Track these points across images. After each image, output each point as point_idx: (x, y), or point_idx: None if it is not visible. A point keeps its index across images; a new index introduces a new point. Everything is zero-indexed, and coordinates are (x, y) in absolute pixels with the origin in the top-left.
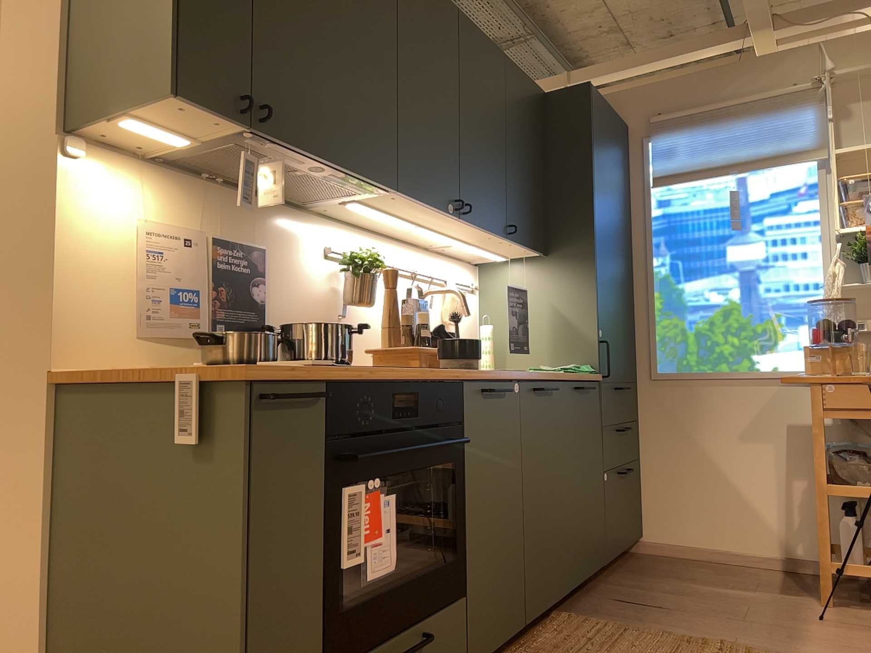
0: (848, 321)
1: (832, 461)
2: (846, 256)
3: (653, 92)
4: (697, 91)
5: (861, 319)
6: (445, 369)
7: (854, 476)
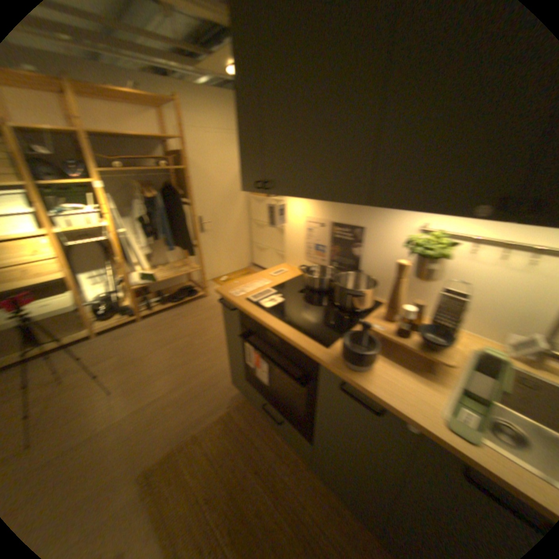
0: None
1: None
2: None
3: None
4: None
5: None
6: (322, 346)
7: None
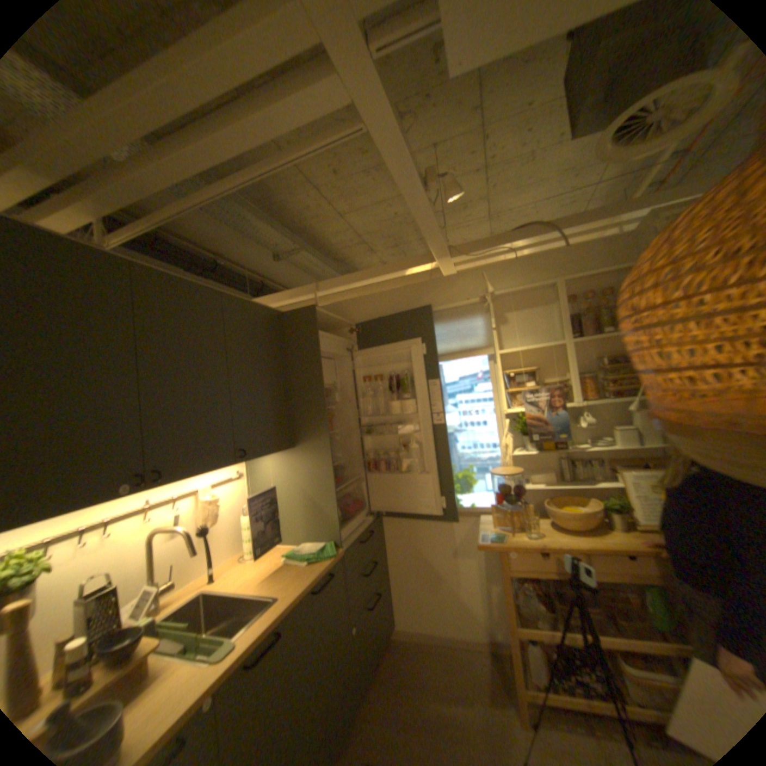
0: (520, 487)
1: (518, 598)
2: (513, 426)
3: (375, 299)
4: (404, 300)
5: (527, 473)
6: None
7: (535, 620)
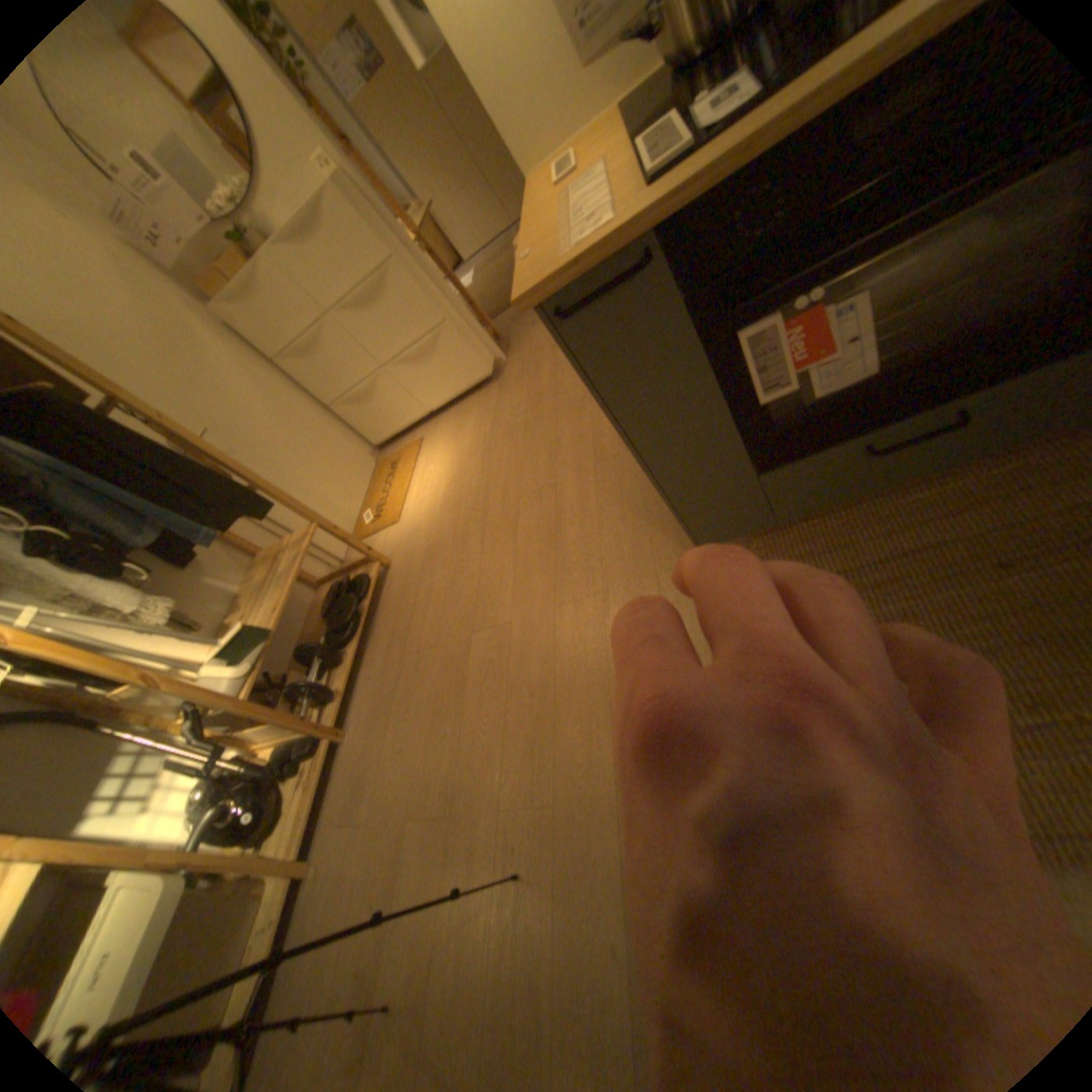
0: None
1: None
2: None
3: None
4: None
5: None
6: None
7: None
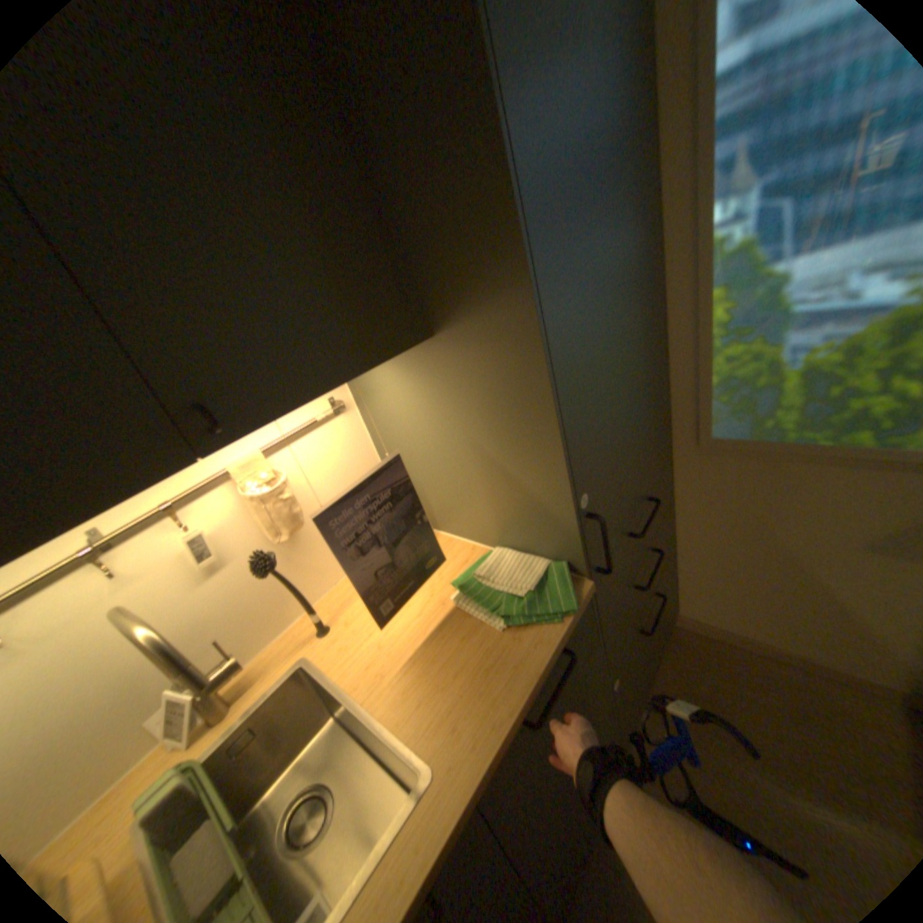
0: None
1: None
2: None
3: None
4: None
5: None
6: None
7: None
